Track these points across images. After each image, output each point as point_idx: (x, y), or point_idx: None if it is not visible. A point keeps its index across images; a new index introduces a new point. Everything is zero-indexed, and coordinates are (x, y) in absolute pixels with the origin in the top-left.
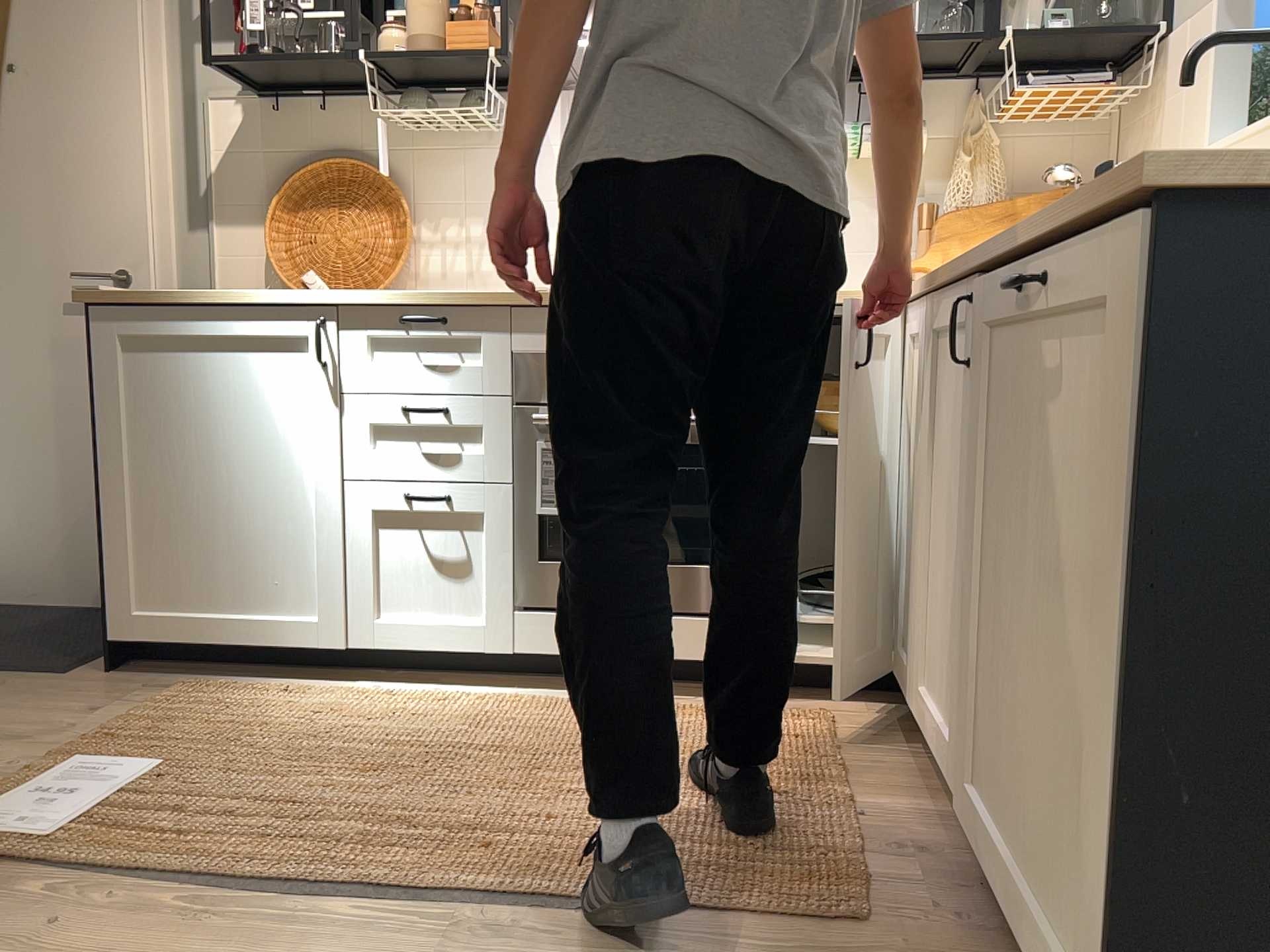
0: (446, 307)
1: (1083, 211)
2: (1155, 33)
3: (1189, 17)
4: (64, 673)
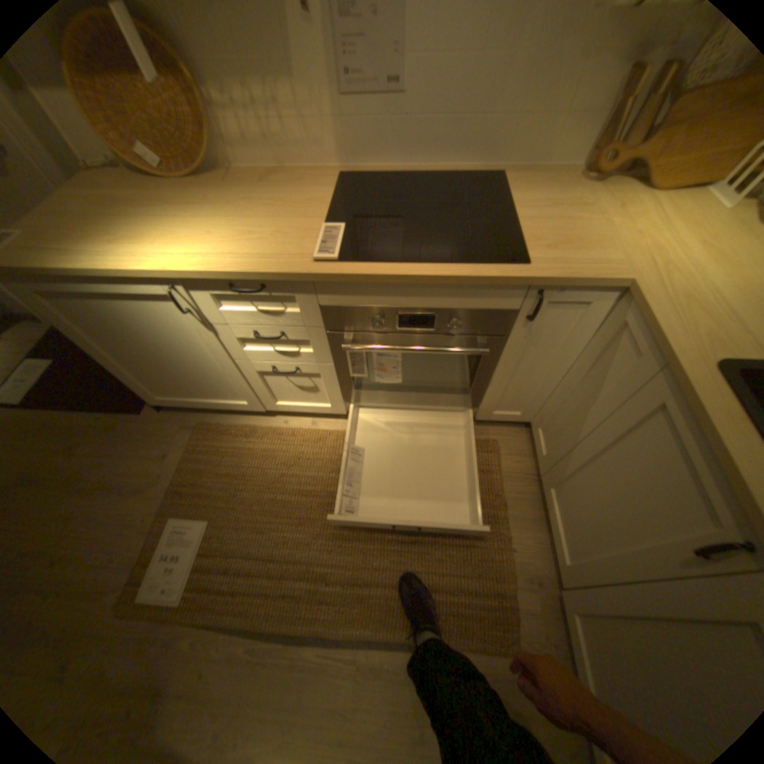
0: (261, 278)
1: None
2: None
3: None
4: (136, 412)
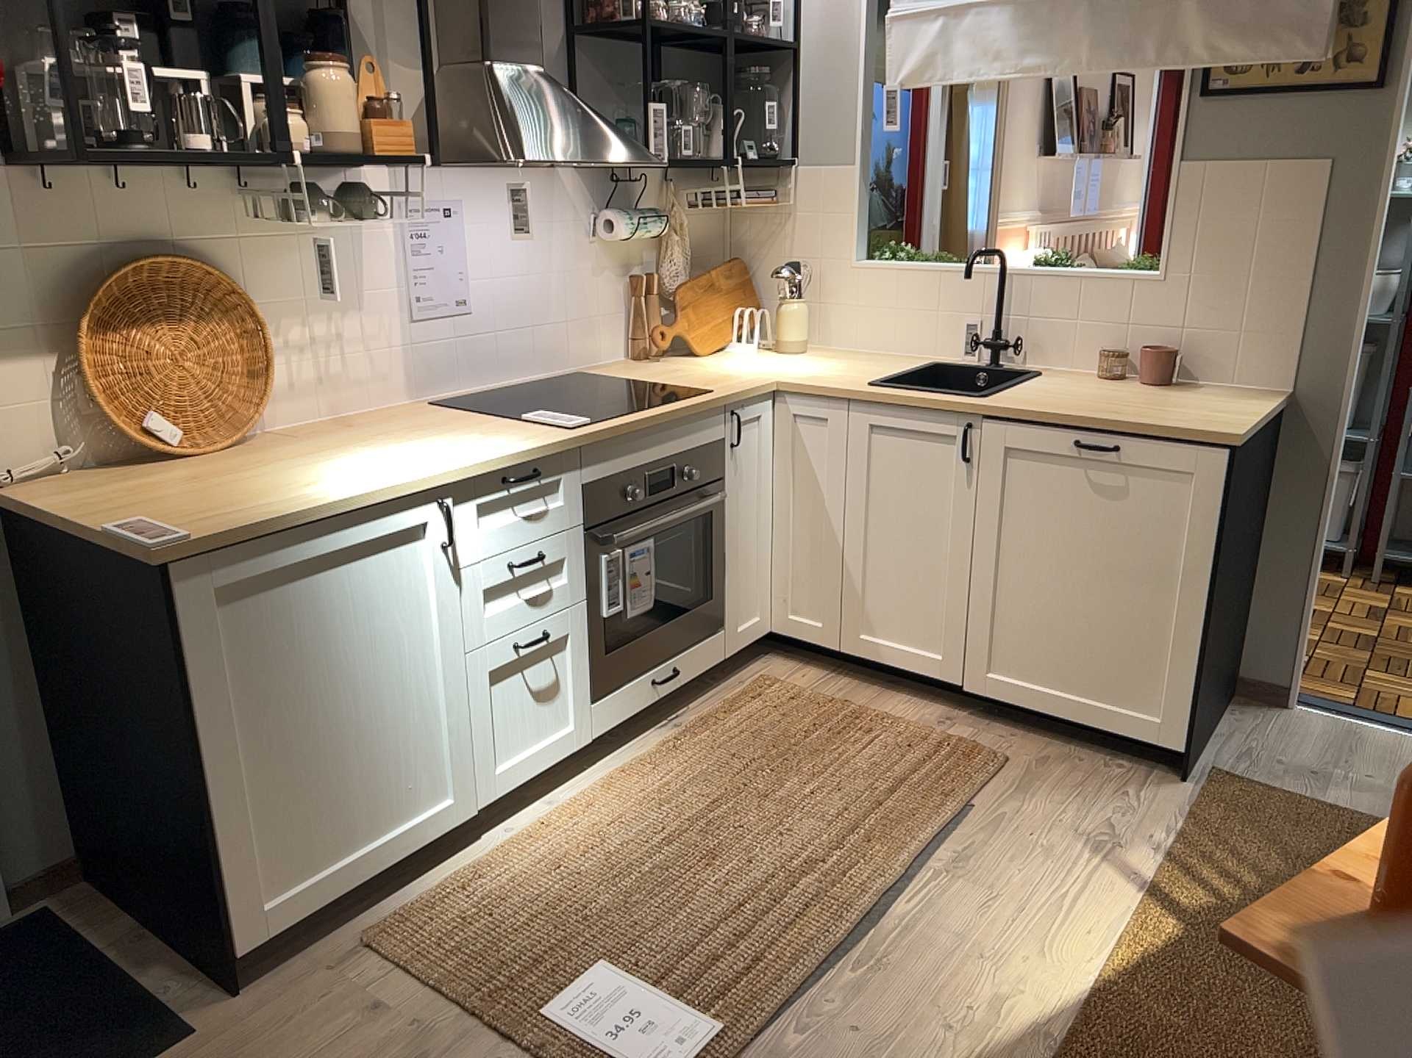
0: (539, 458)
1: (1143, 424)
2: (794, 163)
3: (826, 164)
4: (188, 1032)
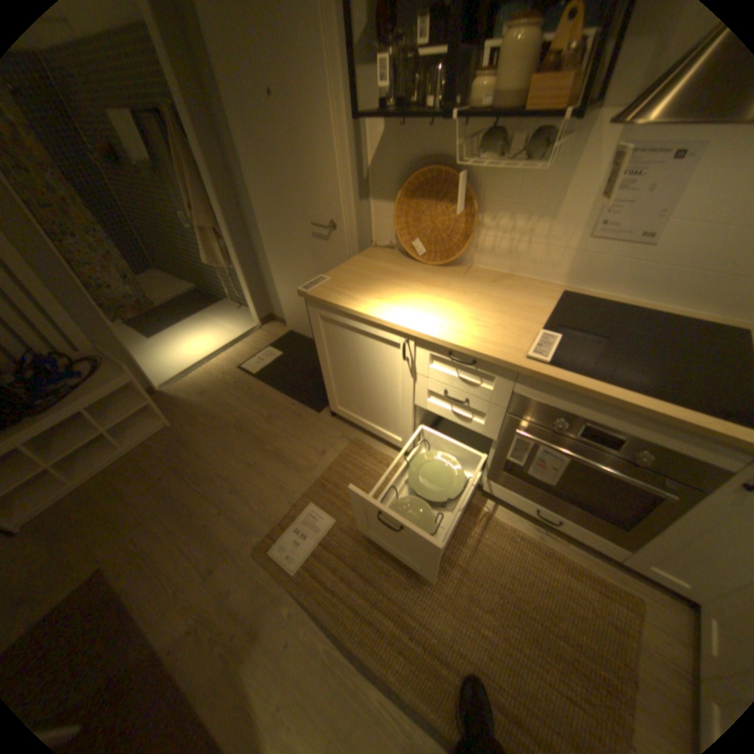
0: (478, 356)
1: None
2: None
3: None
4: (319, 411)
